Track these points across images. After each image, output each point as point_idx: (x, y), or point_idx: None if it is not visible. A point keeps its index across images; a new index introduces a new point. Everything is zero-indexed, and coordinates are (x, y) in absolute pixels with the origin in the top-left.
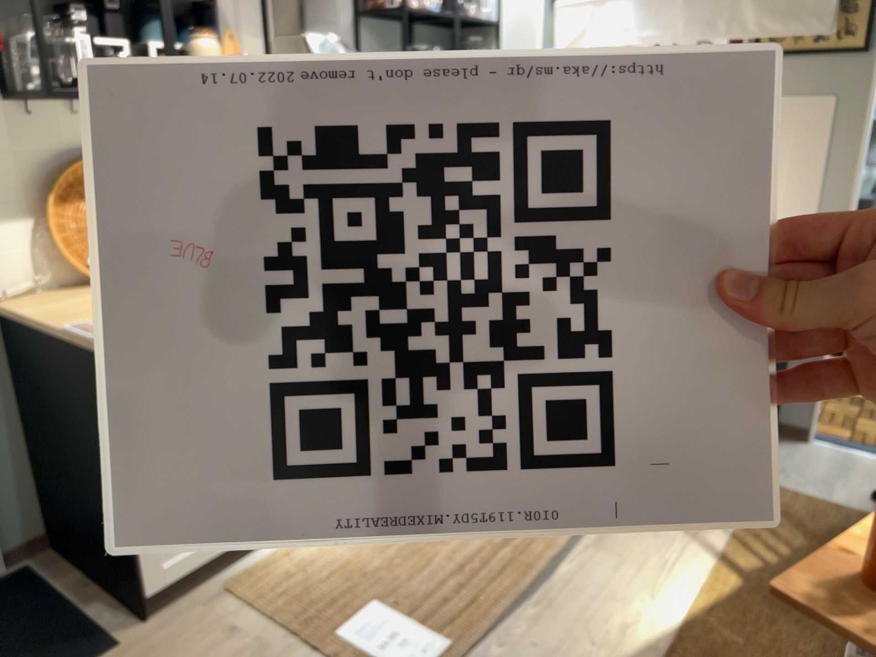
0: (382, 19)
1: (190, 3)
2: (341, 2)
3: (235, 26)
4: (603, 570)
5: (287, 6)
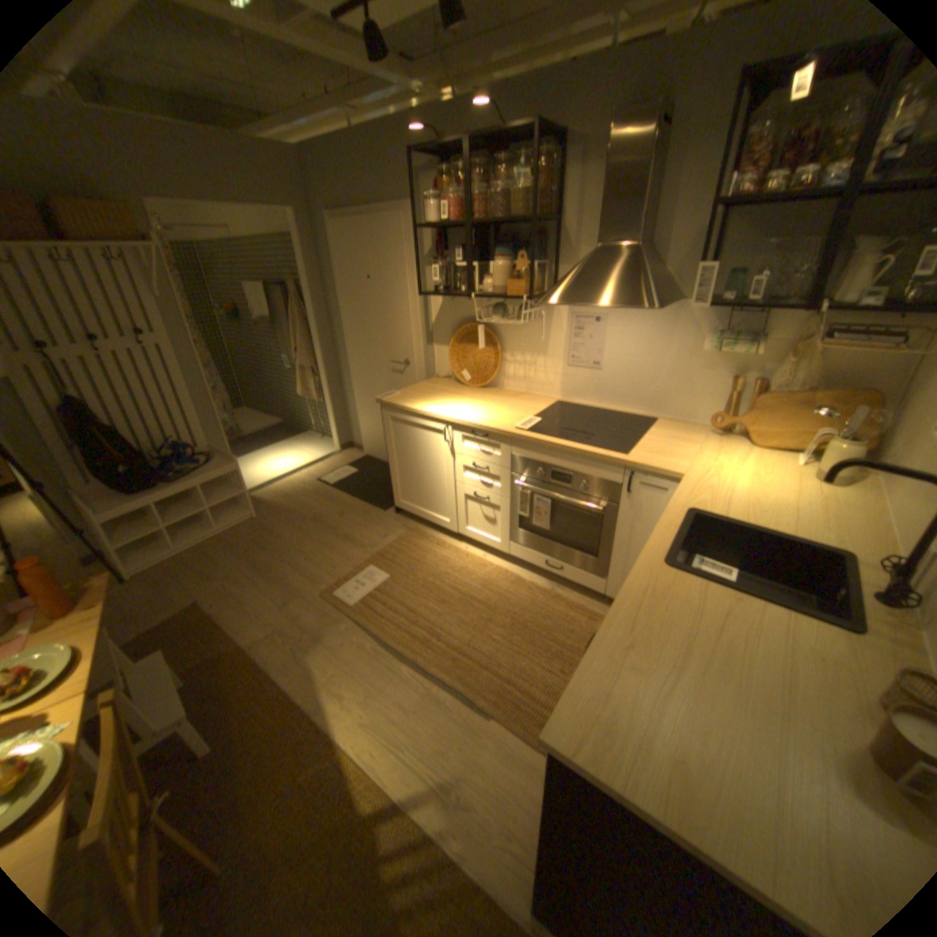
0: (775, 204)
1: (543, 229)
2: (705, 196)
3: (574, 241)
4: (400, 695)
5: (626, 215)
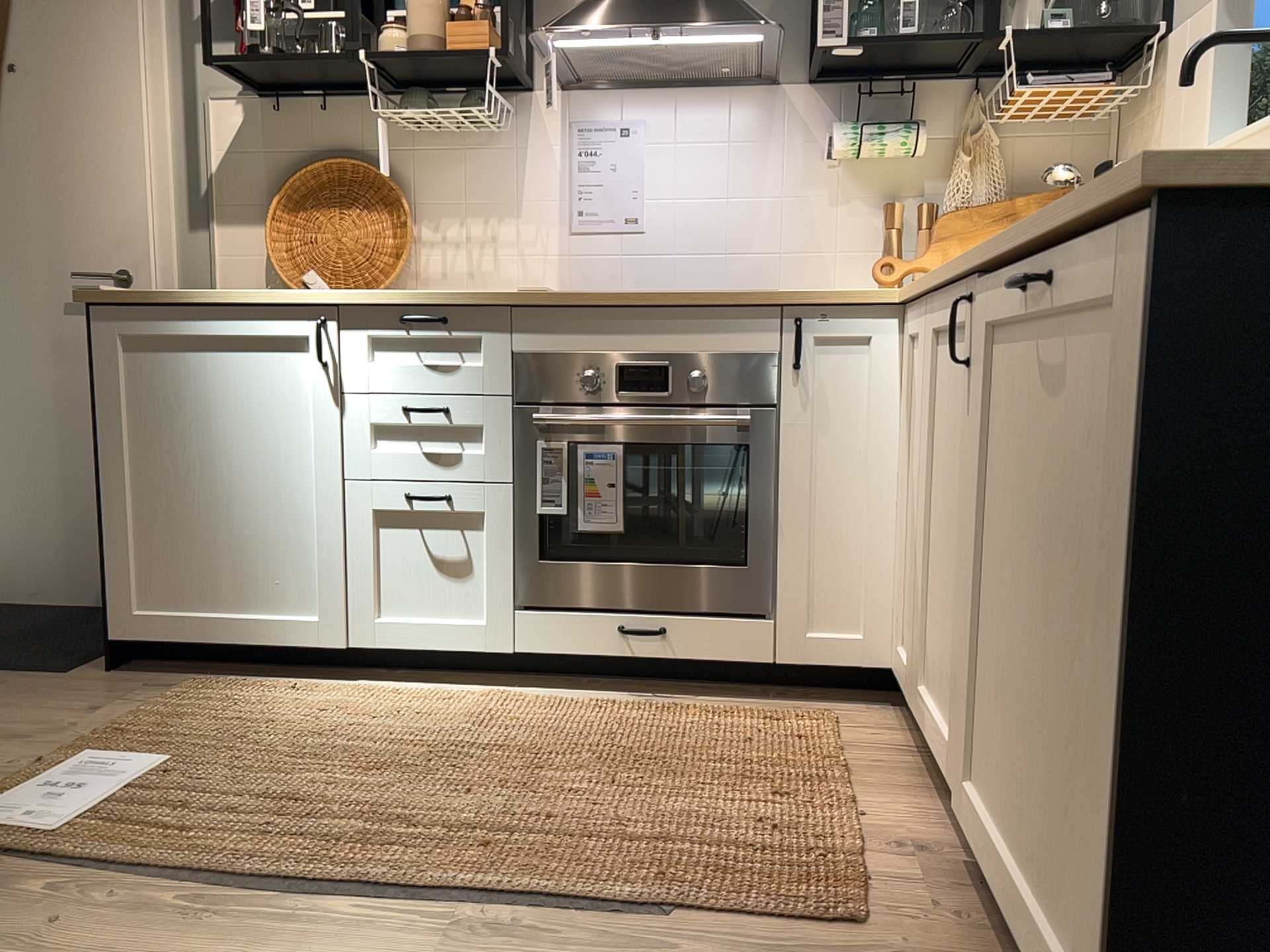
0: None
1: None
2: None
3: None
4: None
5: None
